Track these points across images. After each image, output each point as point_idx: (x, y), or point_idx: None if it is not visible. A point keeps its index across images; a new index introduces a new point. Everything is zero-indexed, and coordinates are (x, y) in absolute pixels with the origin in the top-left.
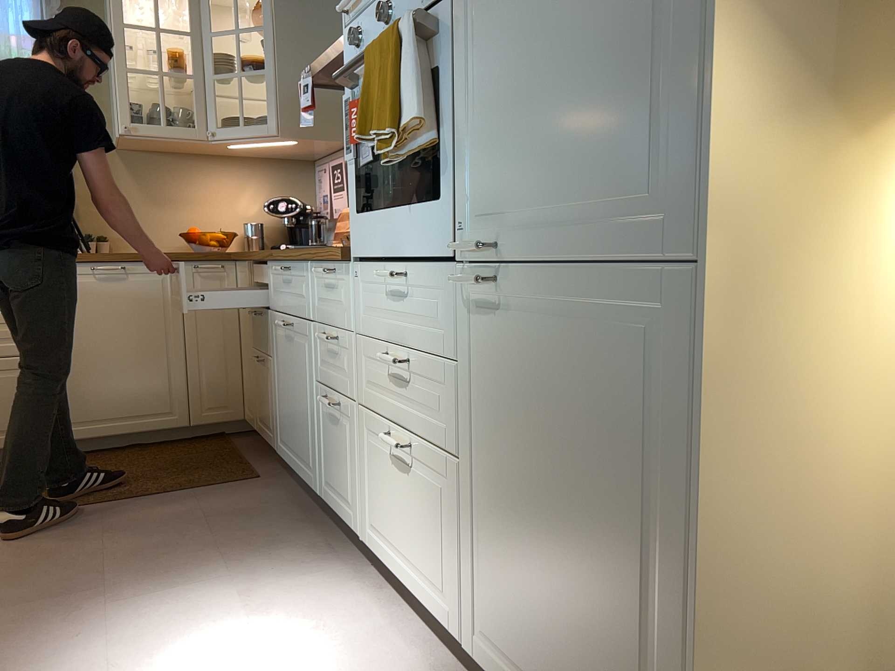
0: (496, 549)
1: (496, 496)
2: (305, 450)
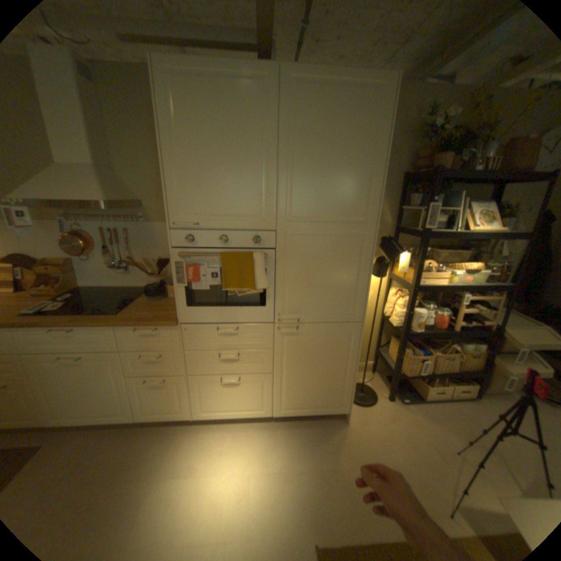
0: (289, 387)
1: (289, 376)
2: (107, 410)
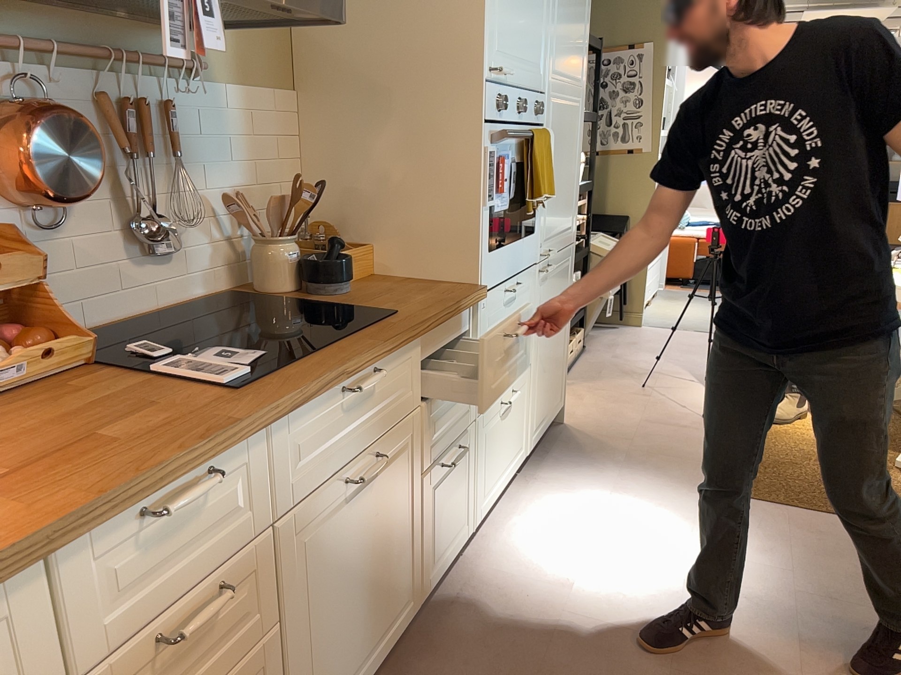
0: (540, 382)
1: (541, 360)
2: (394, 601)
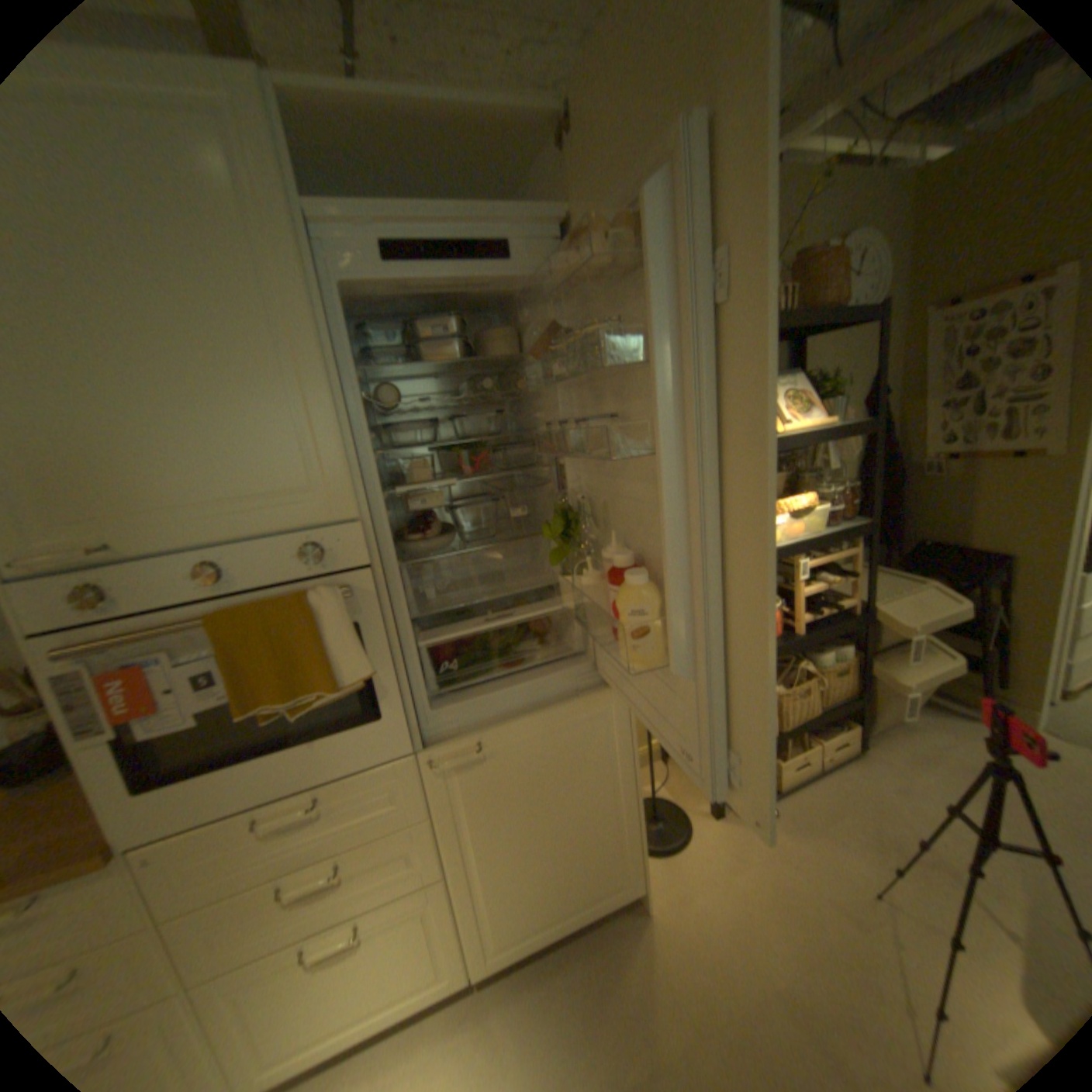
0: (494, 896)
1: (489, 868)
2: None
